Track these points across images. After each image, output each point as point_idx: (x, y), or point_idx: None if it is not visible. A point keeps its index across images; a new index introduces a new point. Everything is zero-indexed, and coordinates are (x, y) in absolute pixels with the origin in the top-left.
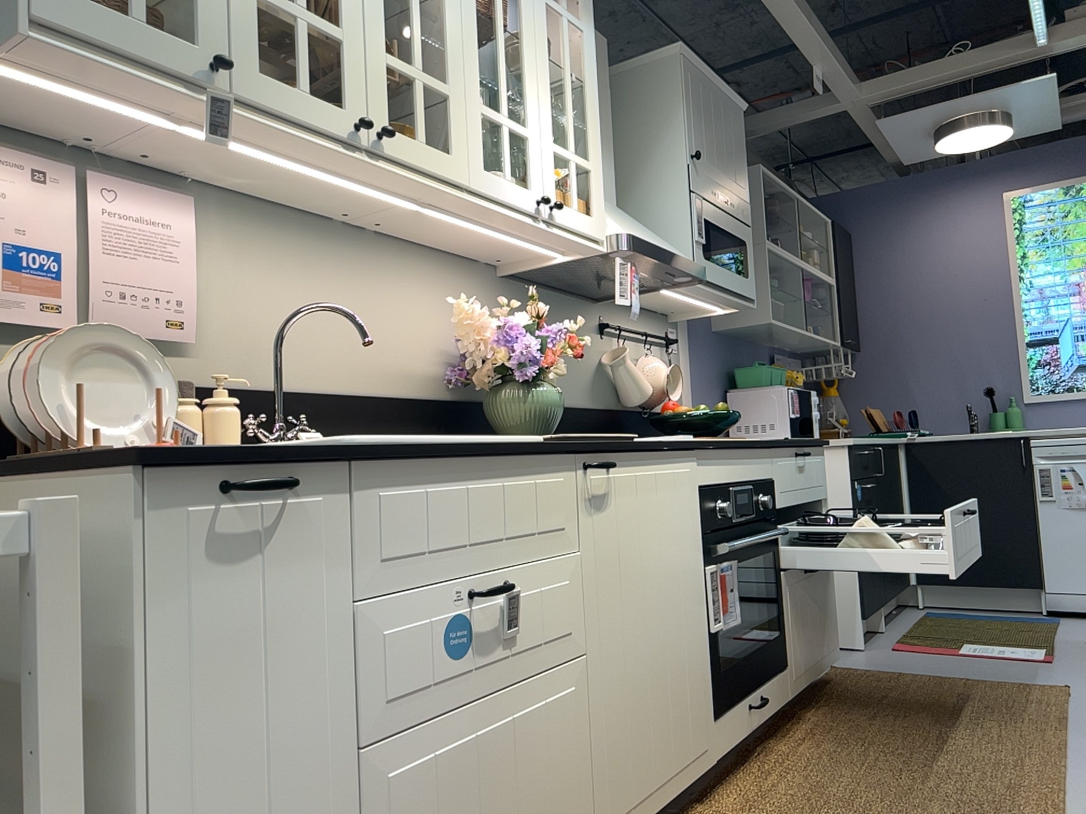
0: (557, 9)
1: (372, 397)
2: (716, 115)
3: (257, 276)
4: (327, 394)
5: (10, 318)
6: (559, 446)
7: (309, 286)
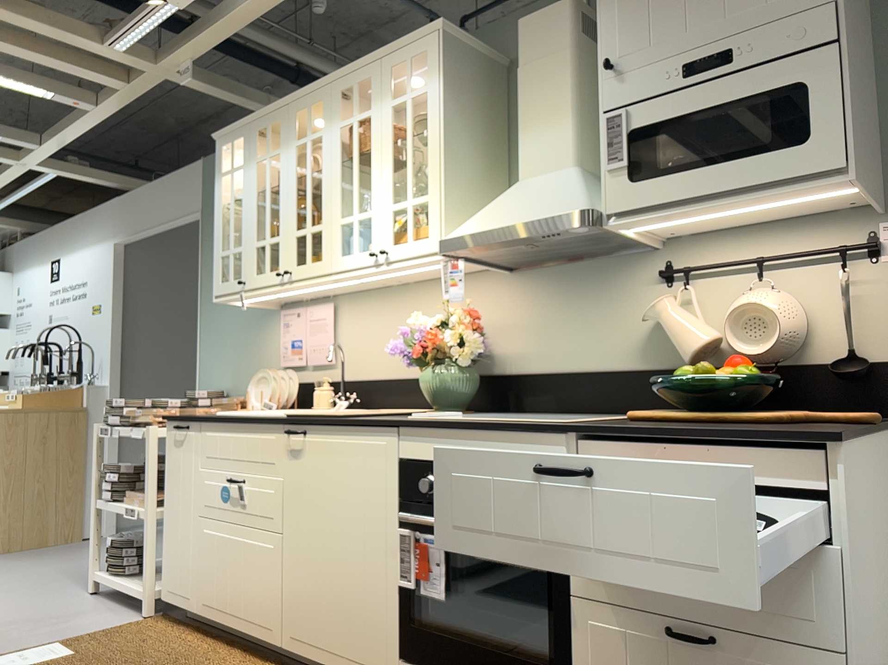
0: (399, 102)
1: (406, 378)
2: None
3: (358, 326)
4: (383, 379)
5: (293, 364)
6: (269, 419)
7: (379, 324)
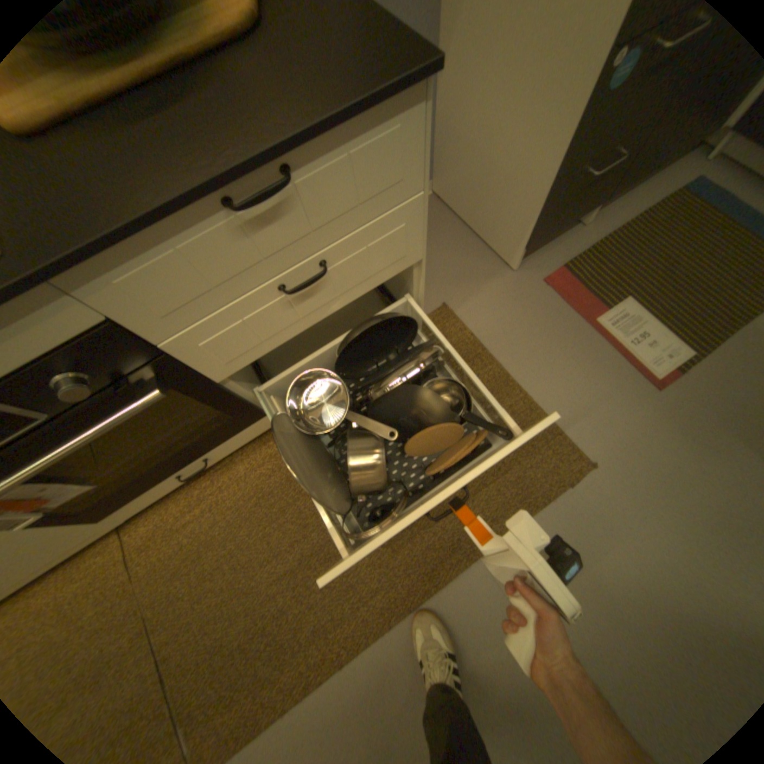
0: None
1: None
2: None
3: None
4: None
5: None
6: None
7: None
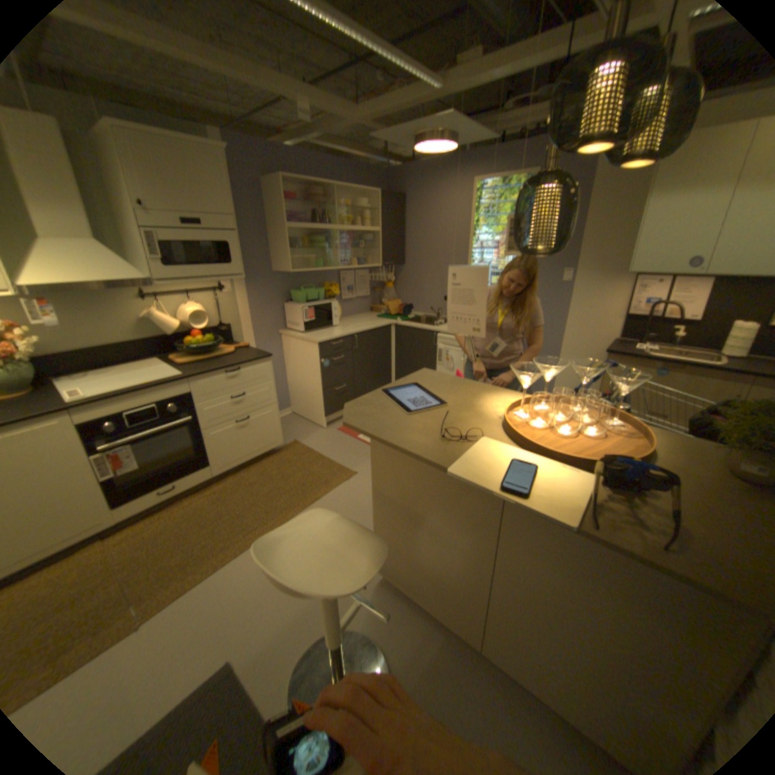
0: None
1: None
2: (174, 161)
3: None
4: None
5: None
6: None
7: None
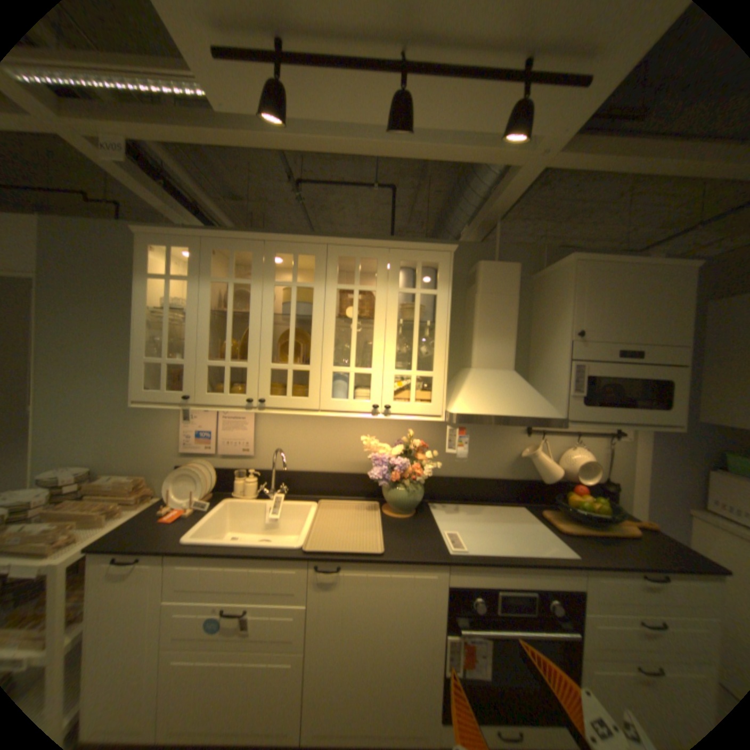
0: (408, 292)
1: (333, 472)
2: (630, 287)
3: (283, 428)
4: (310, 471)
5: (198, 450)
6: (290, 557)
7: (306, 429)
